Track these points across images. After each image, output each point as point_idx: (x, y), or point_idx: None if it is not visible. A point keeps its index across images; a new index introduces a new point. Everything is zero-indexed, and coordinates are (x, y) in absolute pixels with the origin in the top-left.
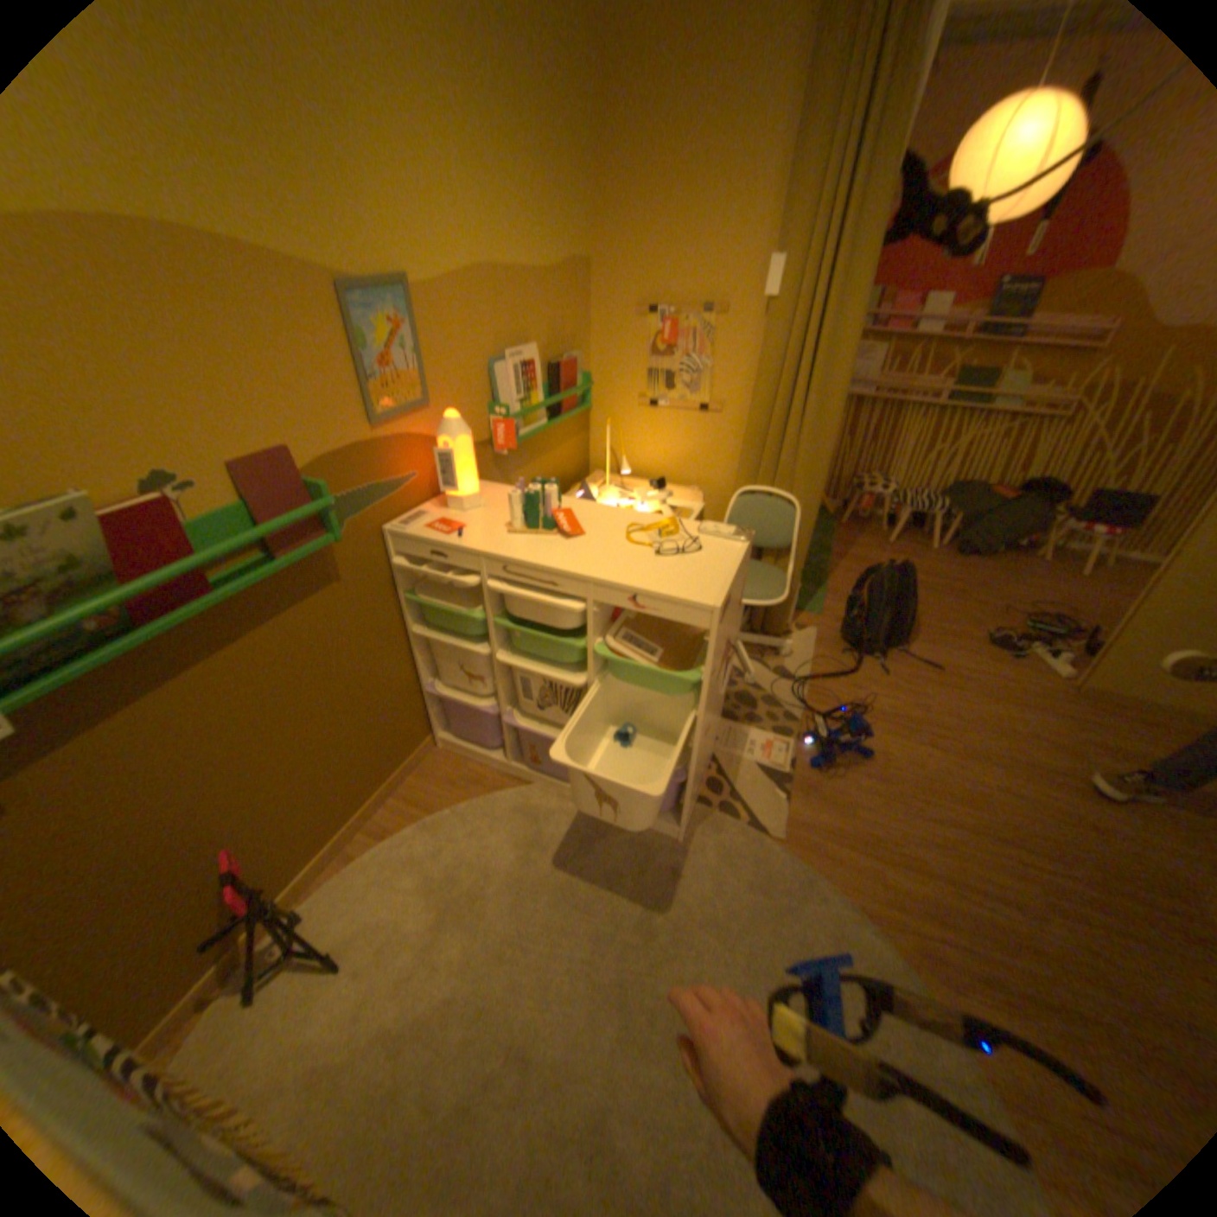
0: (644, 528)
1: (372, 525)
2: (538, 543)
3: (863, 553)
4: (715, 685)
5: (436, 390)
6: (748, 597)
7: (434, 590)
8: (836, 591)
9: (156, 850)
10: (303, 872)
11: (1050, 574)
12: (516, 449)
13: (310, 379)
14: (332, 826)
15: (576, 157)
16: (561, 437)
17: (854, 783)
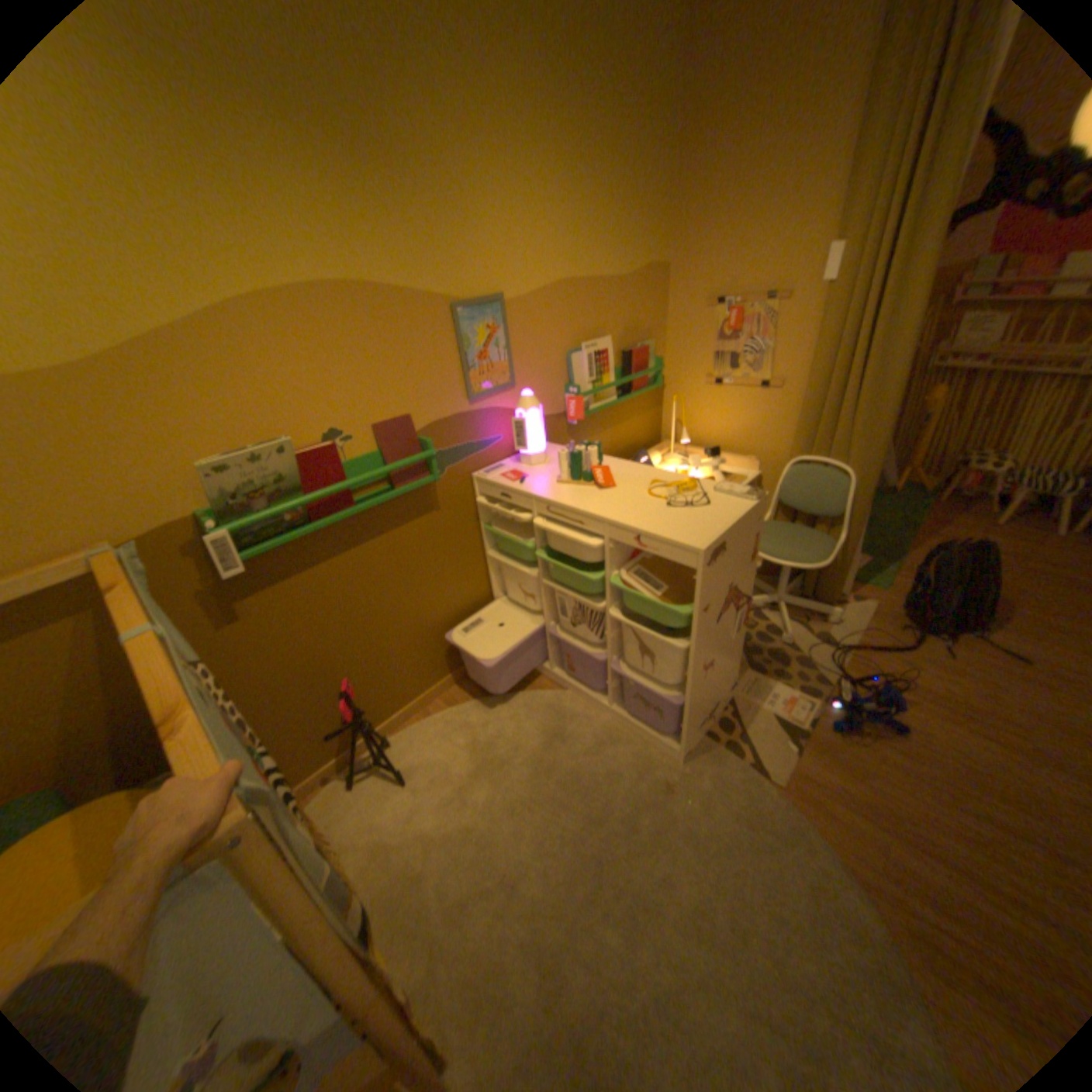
0: (667, 484)
1: (464, 472)
2: (576, 491)
3: (960, 533)
4: (715, 624)
5: (520, 375)
6: (787, 558)
7: (505, 524)
8: (913, 568)
9: (309, 669)
10: (396, 716)
11: None
12: (583, 420)
13: (428, 370)
14: (419, 688)
15: (657, 183)
16: (632, 411)
17: (880, 755)
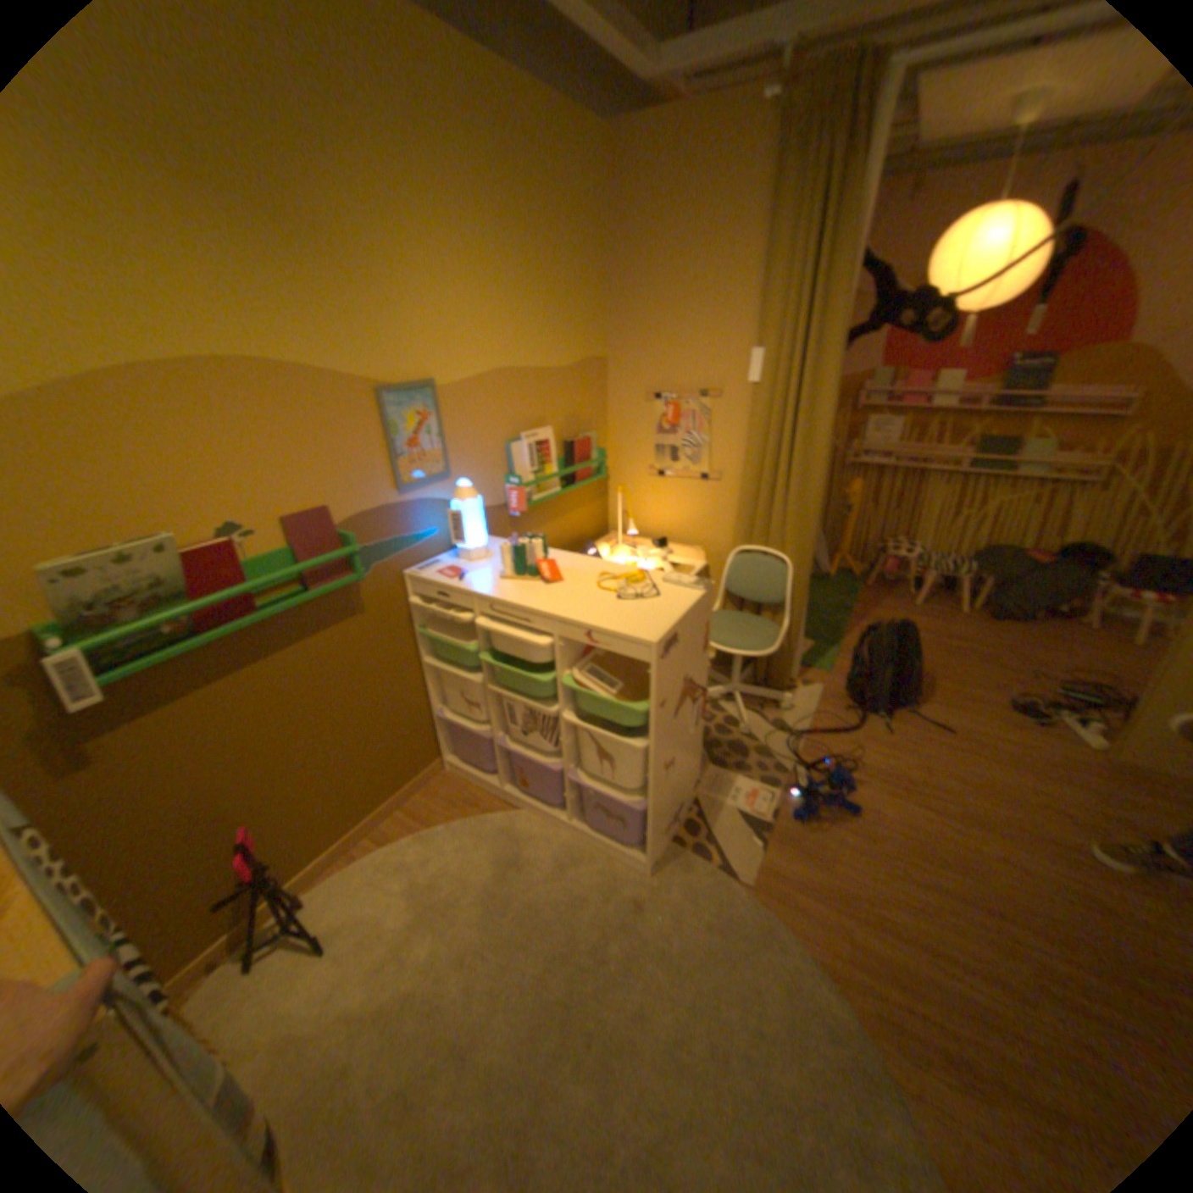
0: (616, 576)
1: (393, 569)
2: (521, 586)
3: (885, 614)
4: (671, 718)
5: (455, 463)
6: (737, 646)
7: (442, 625)
8: (850, 650)
9: (191, 818)
10: (311, 865)
11: (1096, 641)
12: (525, 511)
13: (348, 457)
14: (340, 827)
15: (589, 282)
16: (577, 502)
17: (837, 837)
